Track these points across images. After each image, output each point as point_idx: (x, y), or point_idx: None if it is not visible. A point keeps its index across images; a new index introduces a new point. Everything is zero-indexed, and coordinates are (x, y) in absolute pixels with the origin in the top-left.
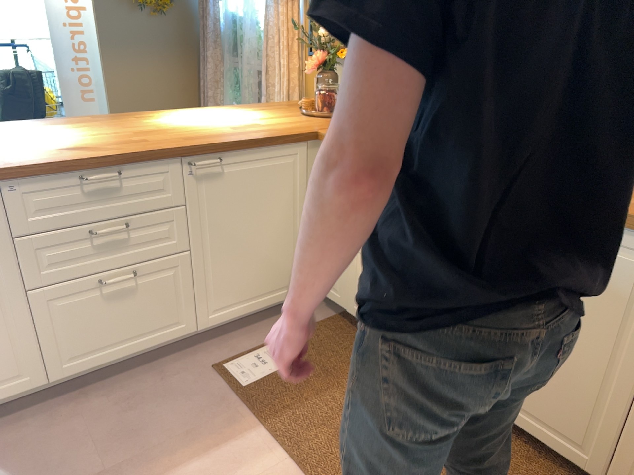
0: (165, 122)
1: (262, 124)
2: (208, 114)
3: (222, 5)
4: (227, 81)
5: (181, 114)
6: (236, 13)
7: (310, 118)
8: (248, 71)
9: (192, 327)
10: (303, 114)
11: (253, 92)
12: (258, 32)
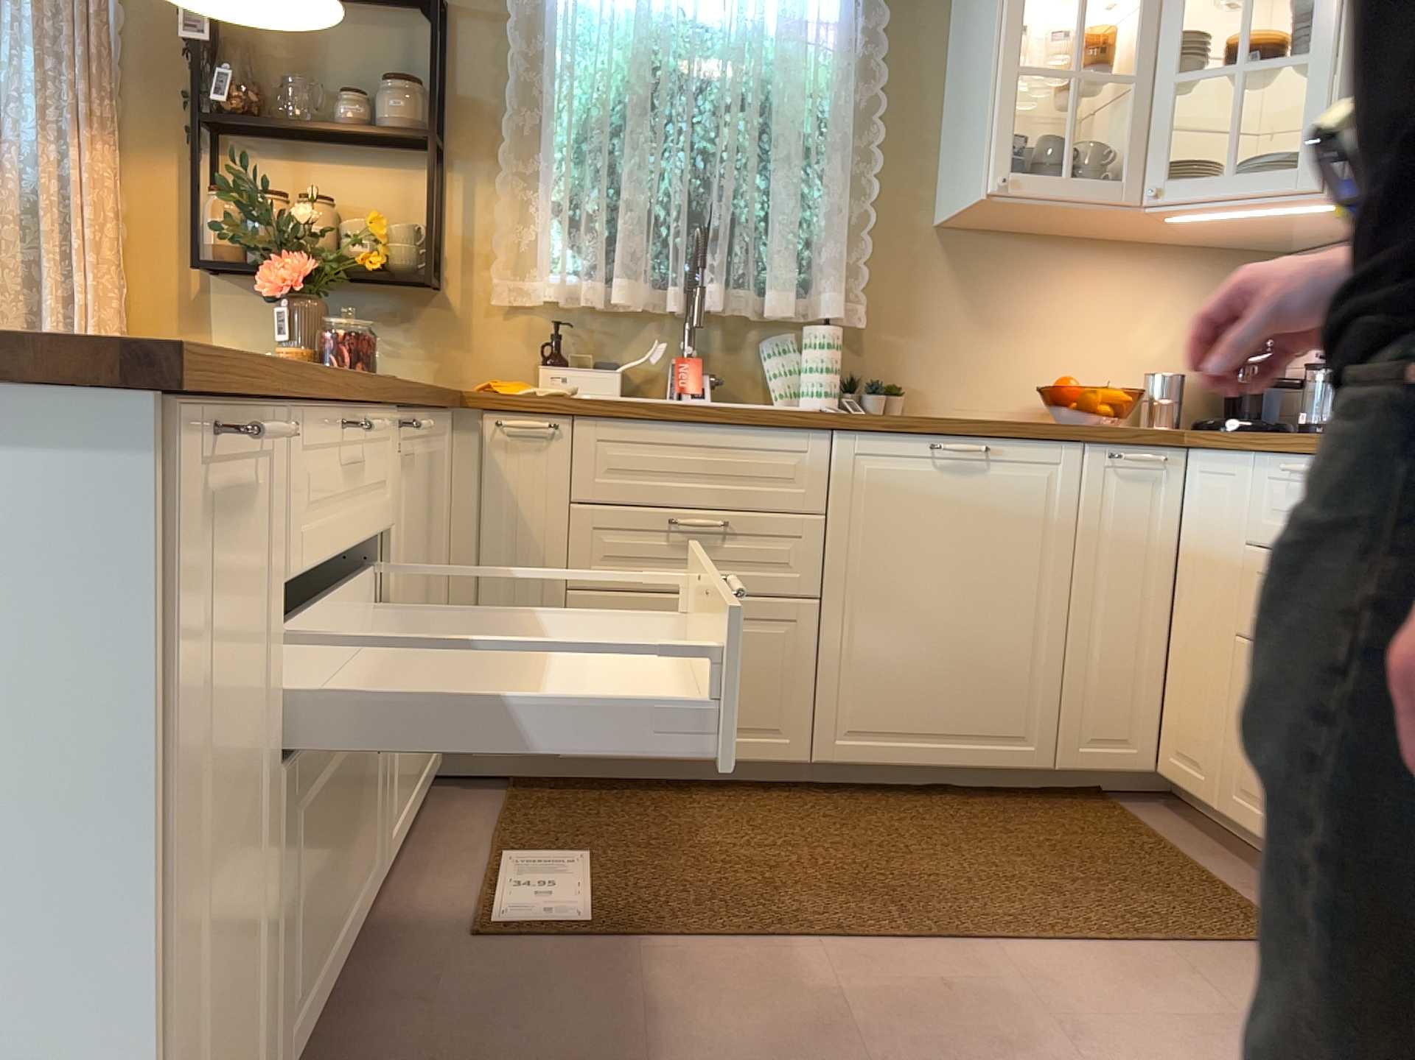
0: None
1: None
2: None
3: None
4: None
5: None
6: None
7: None
8: None
9: (378, 872)
10: None
11: None
12: None
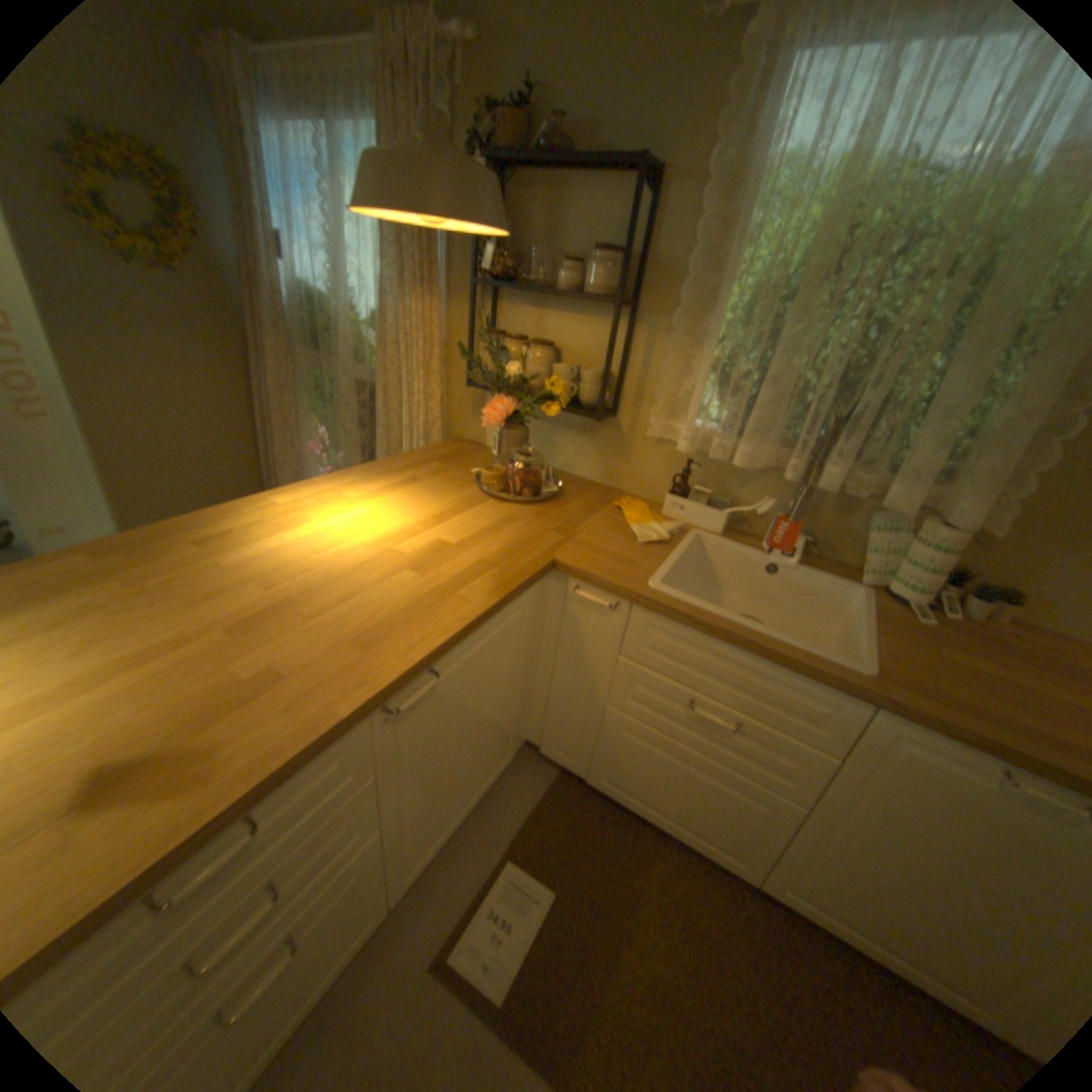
0: (269, 557)
1: (452, 541)
2: (334, 508)
3: (281, 265)
4: (302, 387)
5: (282, 513)
6: (309, 281)
7: (507, 507)
8: (345, 382)
9: (383, 917)
10: (487, 494)
11: (353, 412)
12: (357, 322)
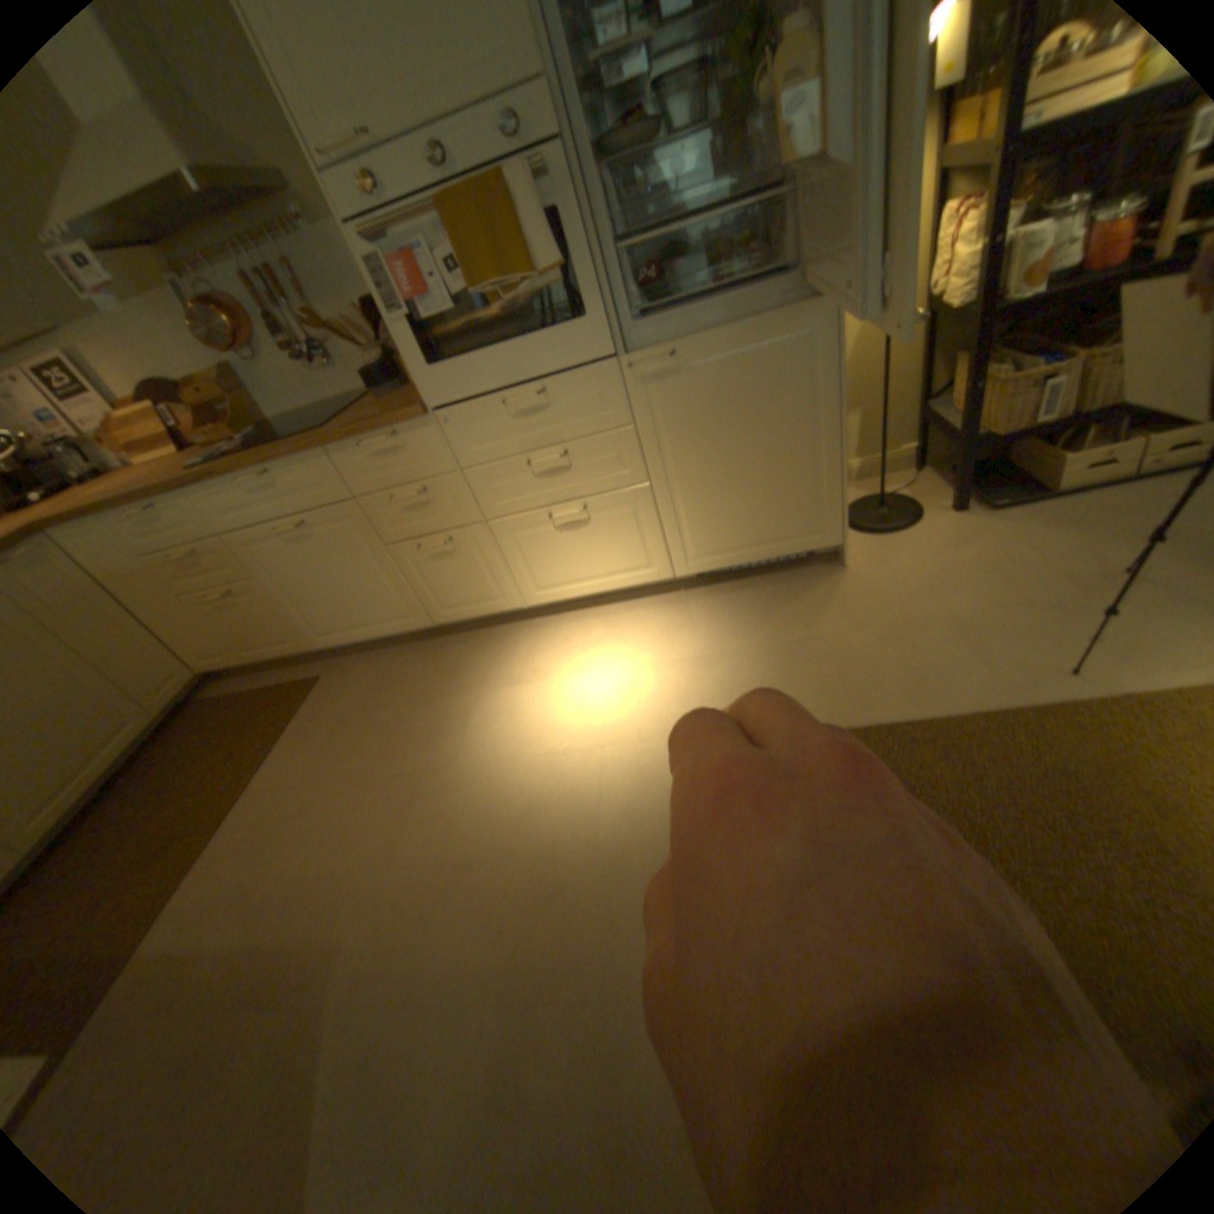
0: None
1: None
2: None
3: None
4: None
5: None
6: None
7: None
8: None
9: None
10: None
11: None
12: None
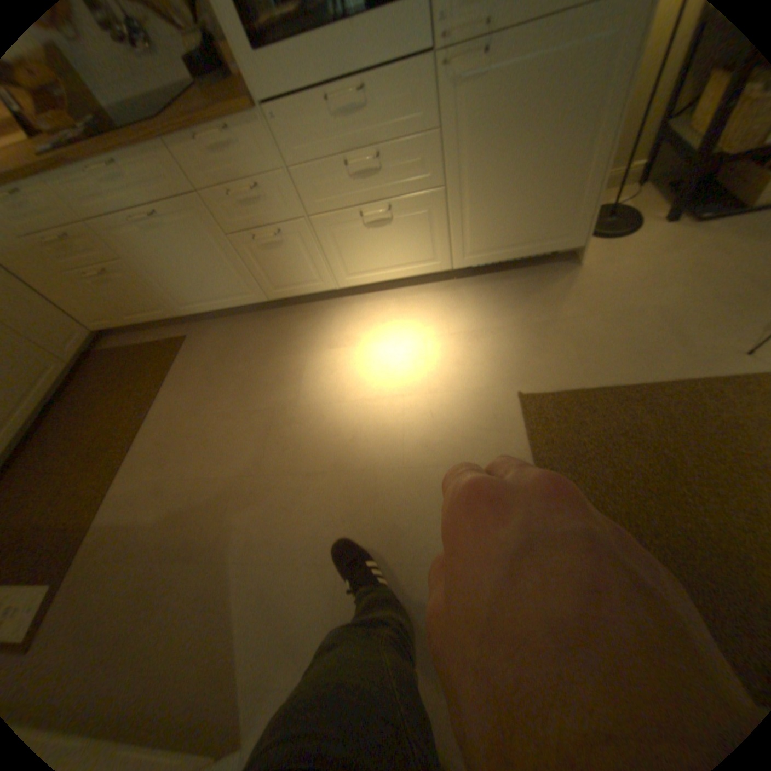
0: None
1: None
2: None
3: None
4: None
5: None
6: None
7: None
8: None
9: None
10: None
11: None
12: None
